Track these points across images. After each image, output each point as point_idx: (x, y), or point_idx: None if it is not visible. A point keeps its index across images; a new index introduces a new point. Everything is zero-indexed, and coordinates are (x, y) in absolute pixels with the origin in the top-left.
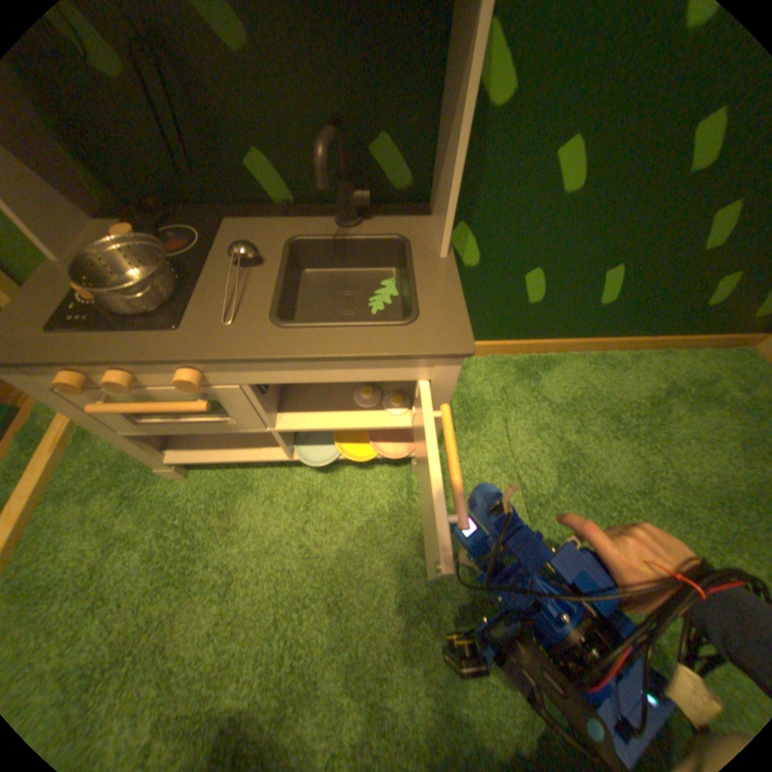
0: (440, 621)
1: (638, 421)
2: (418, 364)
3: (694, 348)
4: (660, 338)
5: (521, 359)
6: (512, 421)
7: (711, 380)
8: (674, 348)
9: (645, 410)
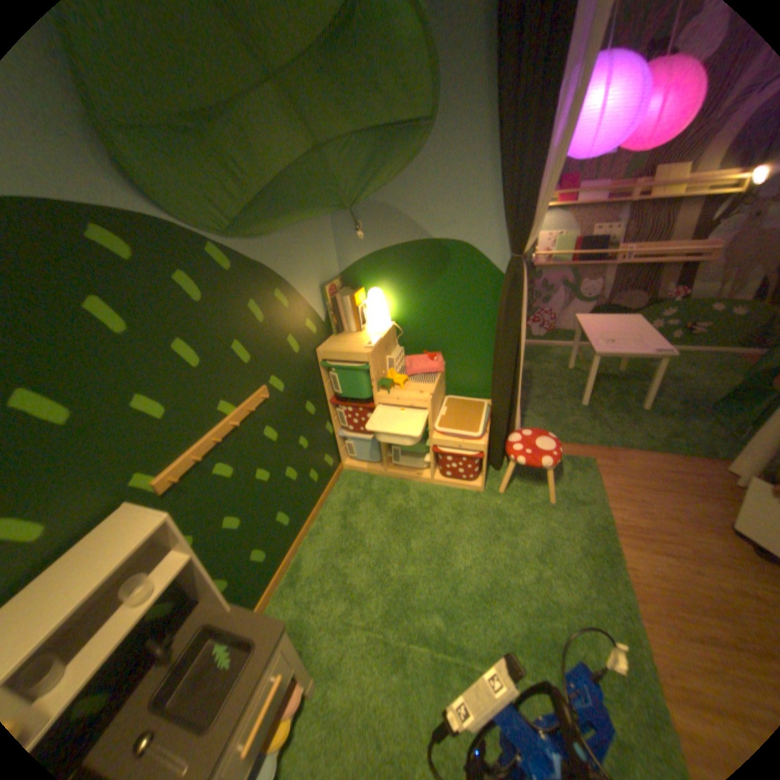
0: (390, 718)
1: (347, 541)
2: (272, 653)
3: (329, 491)
4: (316, 504)
5: (284, 579)
6: (314, 608)
7: (346, 496)
8: (324, 499)
9: (344, 534)
